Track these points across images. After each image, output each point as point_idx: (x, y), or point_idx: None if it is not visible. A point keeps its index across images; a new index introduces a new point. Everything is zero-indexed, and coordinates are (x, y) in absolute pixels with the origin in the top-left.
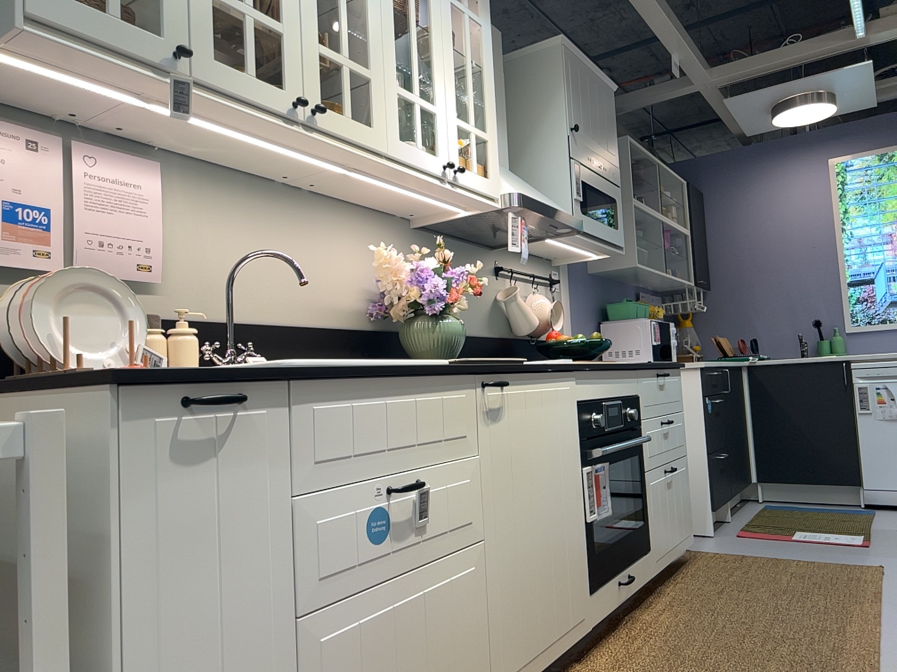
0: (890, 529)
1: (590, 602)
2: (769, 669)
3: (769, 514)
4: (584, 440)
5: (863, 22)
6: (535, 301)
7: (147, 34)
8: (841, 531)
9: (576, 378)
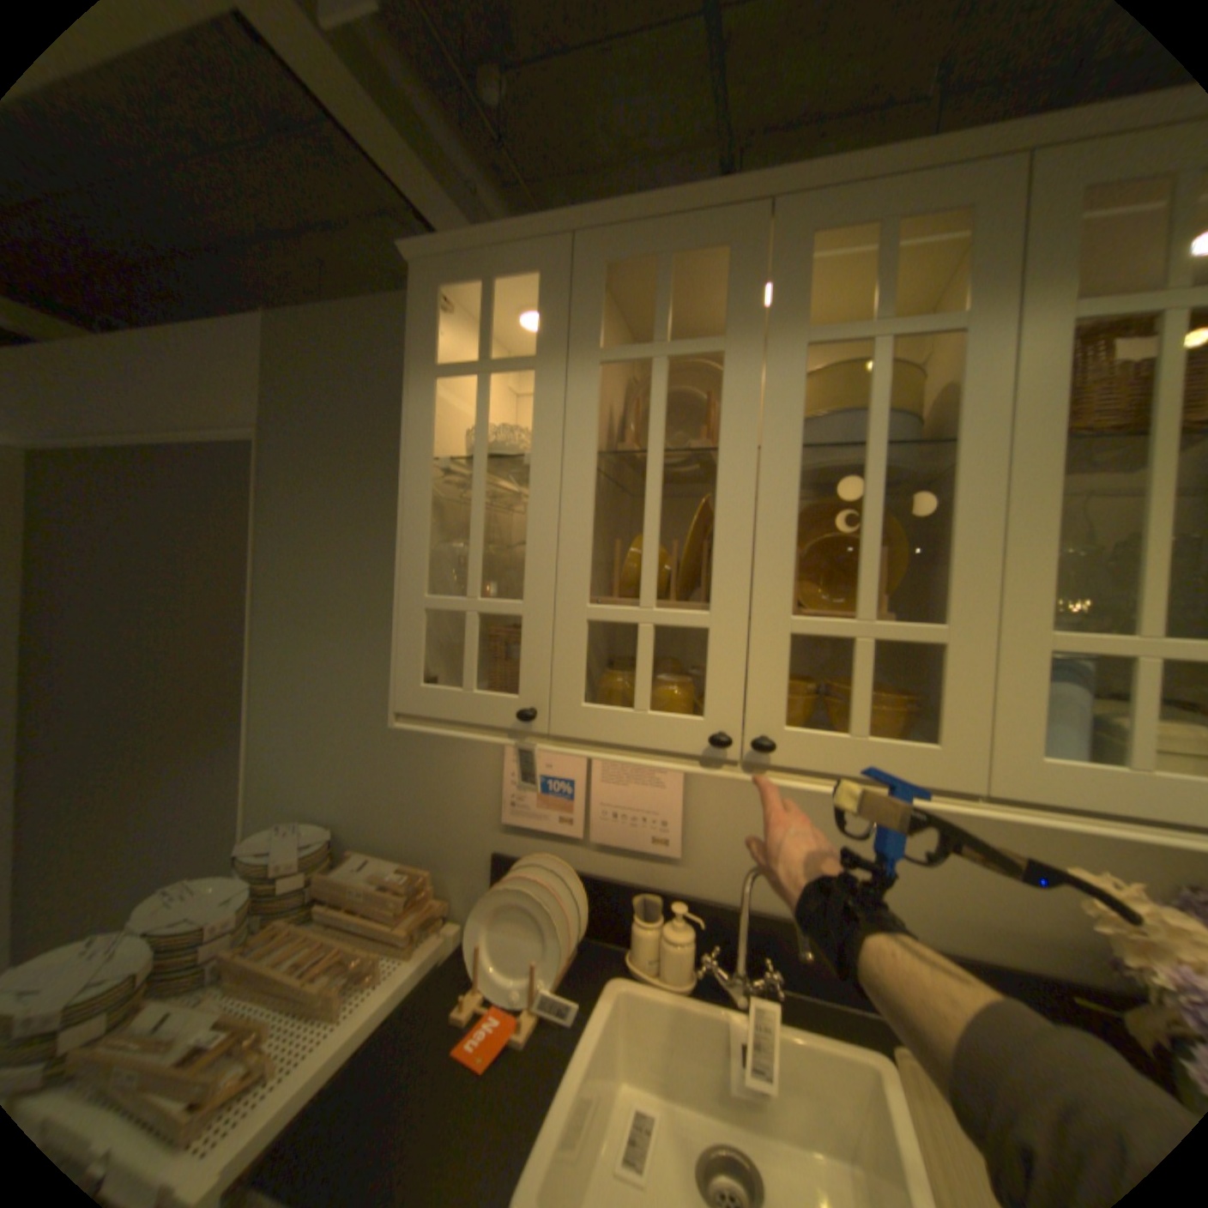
0: None
1: None
2: None
3: None
4: None
5: None
6: None
7: (505, 697)
8: None
9: None
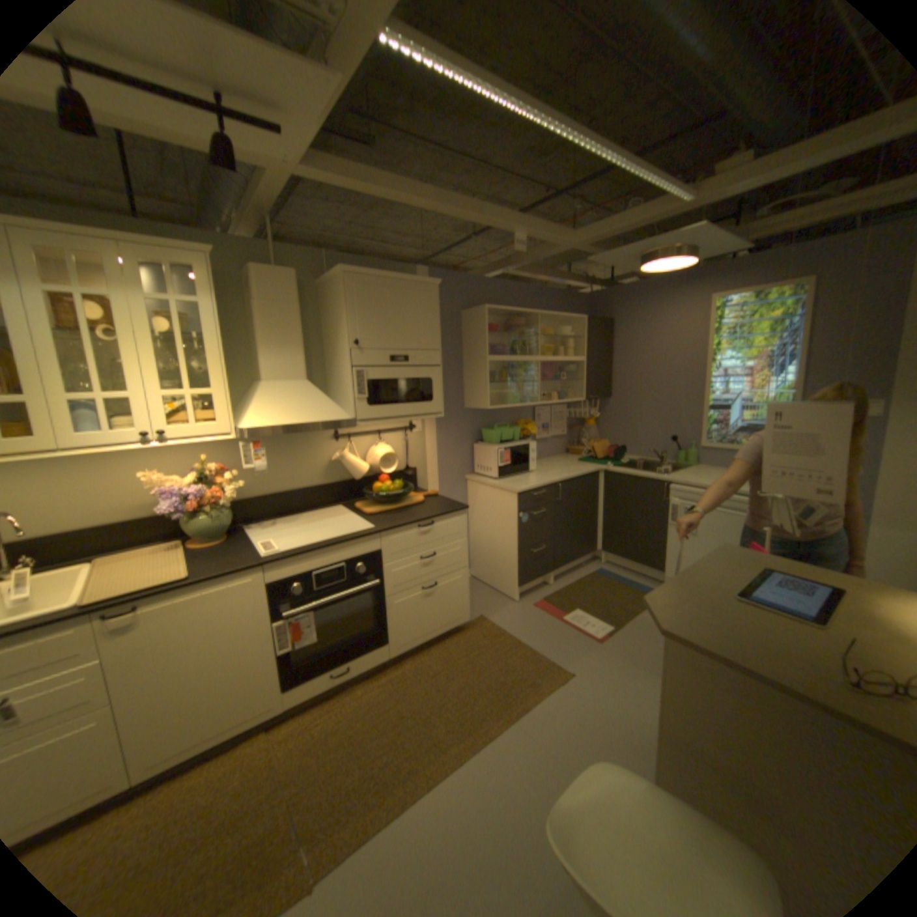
0: (645, 626)
1: (282, 698)
2: (347, 780)
3: (585, 583)
4: (277, 605)
5: (681, 189)
6: (373, 452)
7: None
8: (605, 620)
9: (264, 569)
